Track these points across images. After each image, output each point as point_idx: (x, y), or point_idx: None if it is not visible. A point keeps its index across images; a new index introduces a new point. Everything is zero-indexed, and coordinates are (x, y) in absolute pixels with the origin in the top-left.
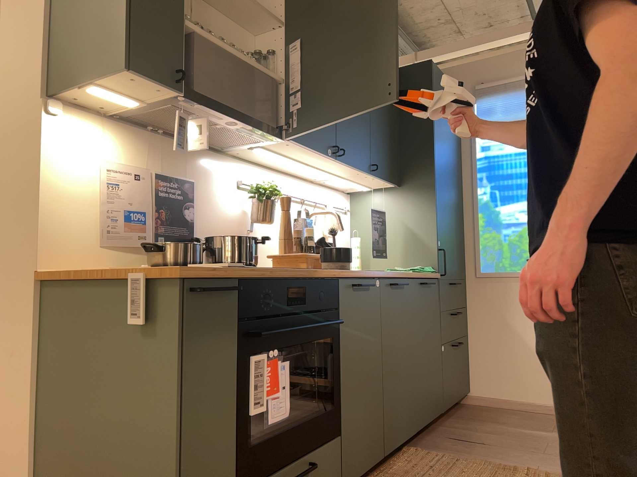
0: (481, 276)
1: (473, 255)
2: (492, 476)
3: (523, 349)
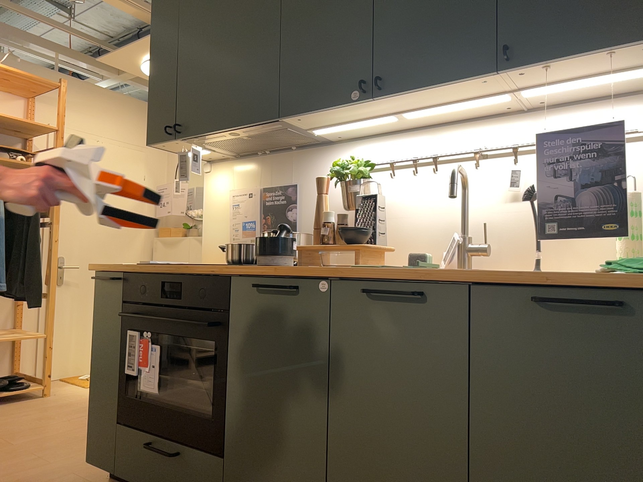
0: None
1: None
2: None
3: None
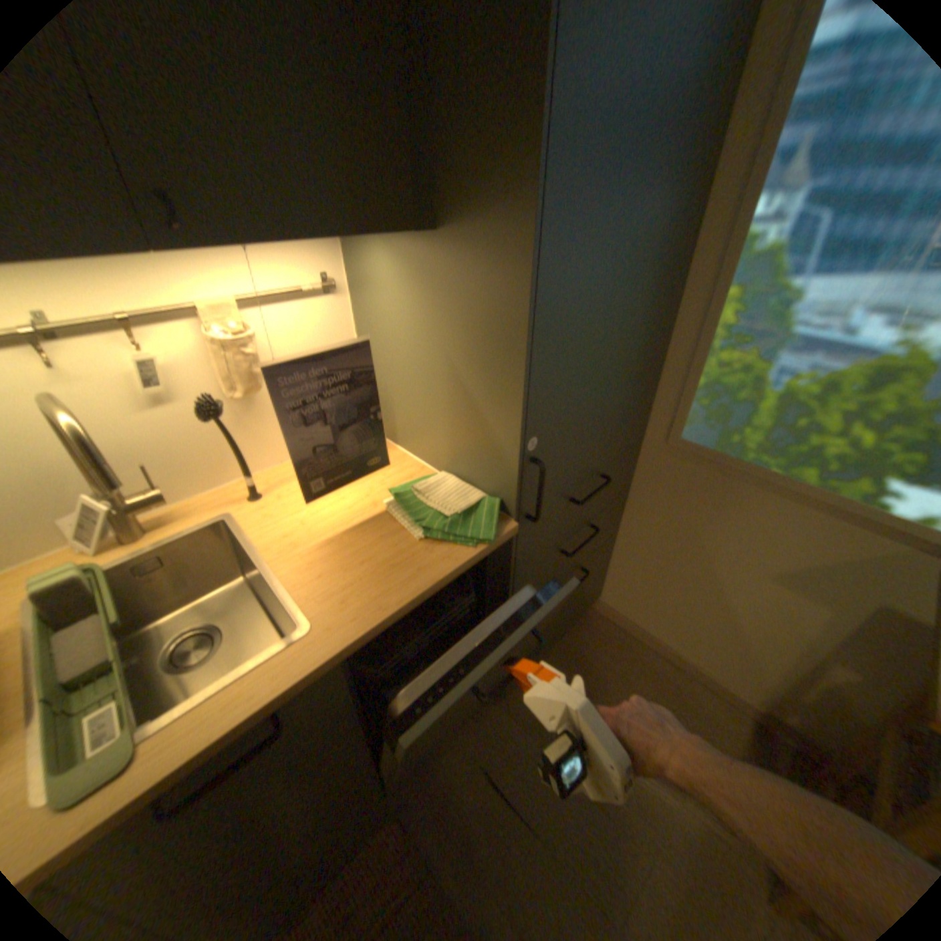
0: (678, 445)
1: (676, 393)
2: None
3: (713, 599)
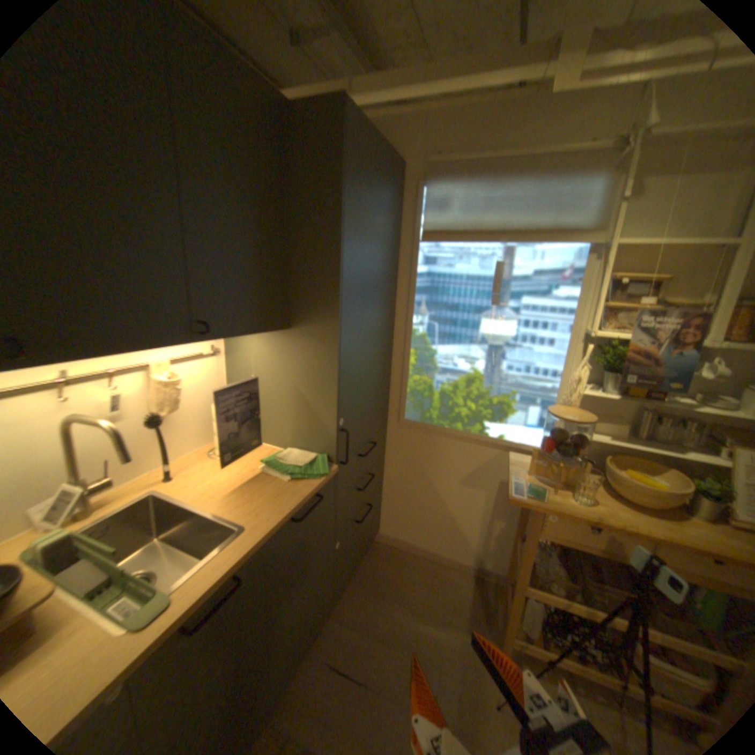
0: (404, 423)
1: (398, 398)
2: None
3: (437, 506)
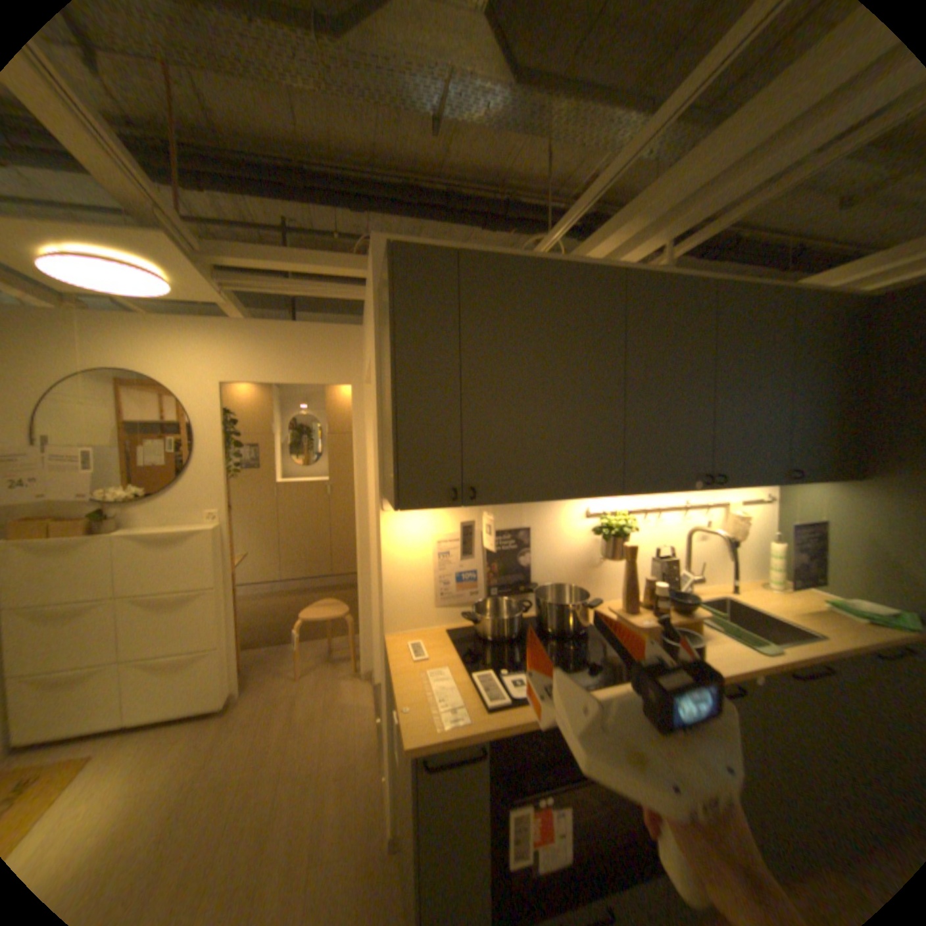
0: None
1: None
2: None
3: None
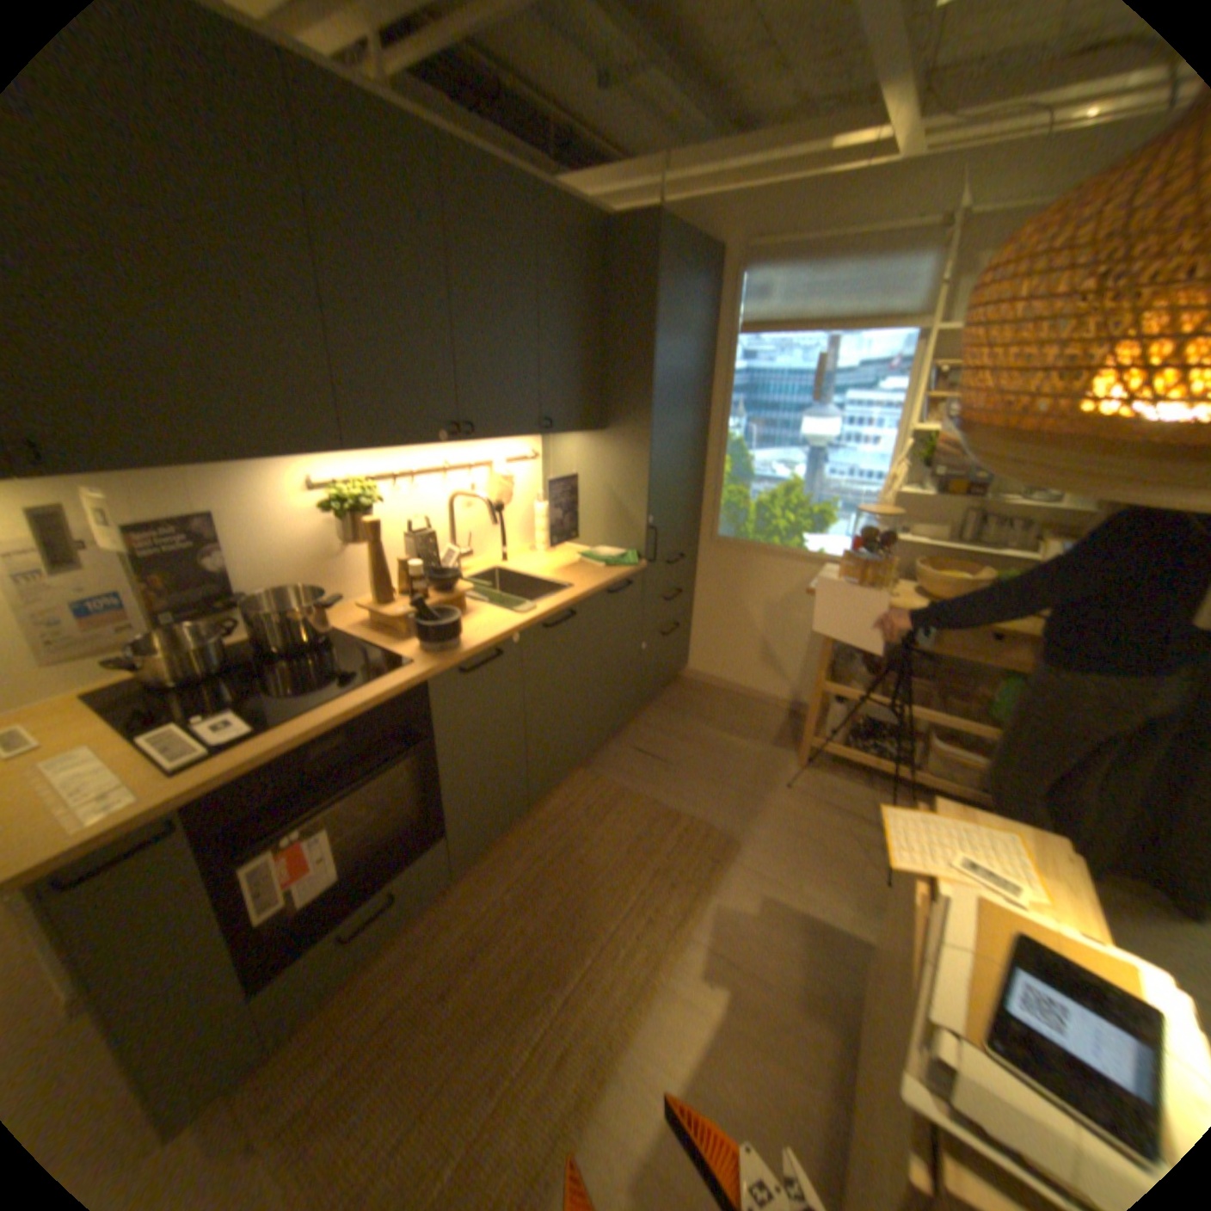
0: (716, 542)
1: (710, 513)
2: (646, 833)
3: (750, 634)
